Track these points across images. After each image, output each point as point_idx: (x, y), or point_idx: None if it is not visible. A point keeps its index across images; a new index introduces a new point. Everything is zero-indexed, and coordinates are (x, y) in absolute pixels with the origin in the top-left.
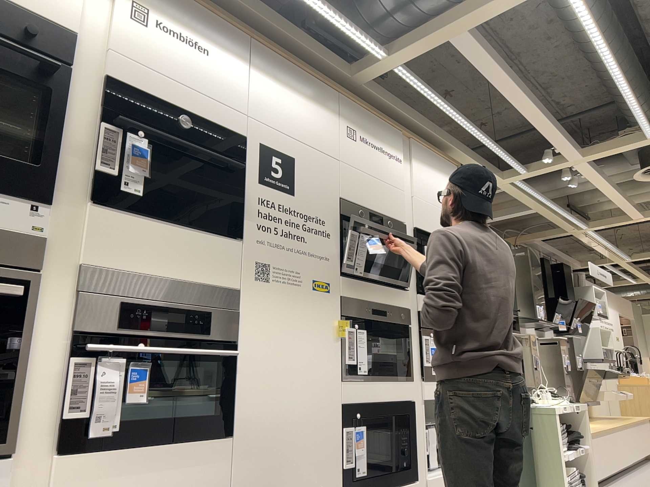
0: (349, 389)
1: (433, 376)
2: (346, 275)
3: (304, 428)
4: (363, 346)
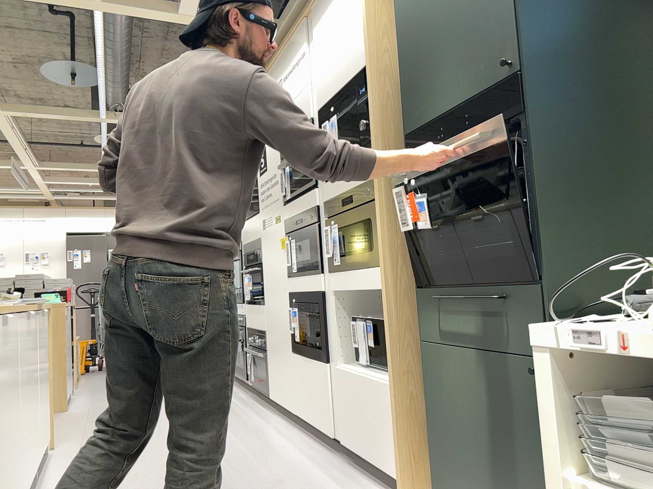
0: (290, 283)
1: (337, 268)
2: (288, 202)
3: (278, 305)
4: (293, 251)
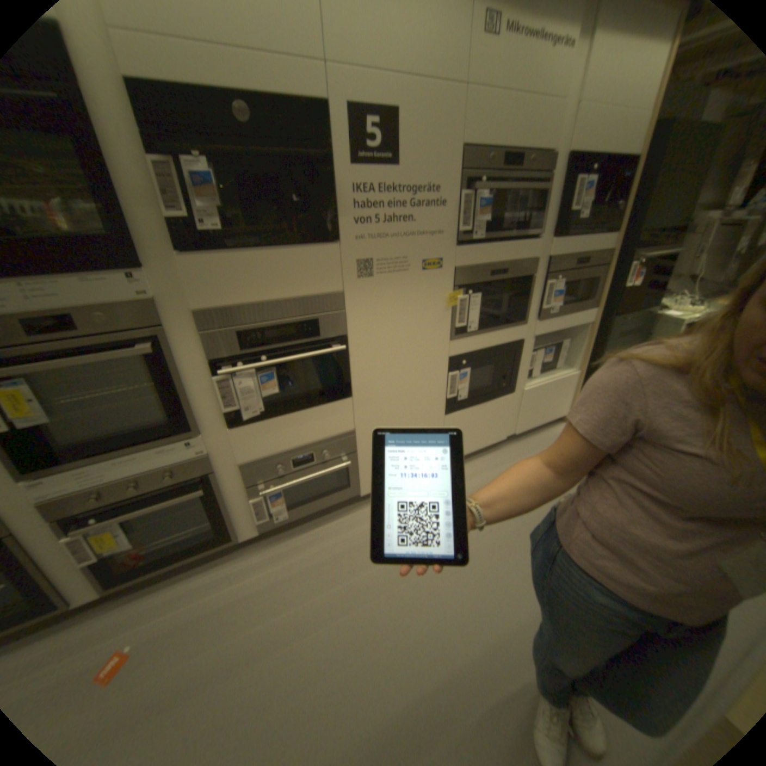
0: (456, 345)
1: (550, 315)
2: (464, 243)
3: (411, 380)
4: (475, 307)
